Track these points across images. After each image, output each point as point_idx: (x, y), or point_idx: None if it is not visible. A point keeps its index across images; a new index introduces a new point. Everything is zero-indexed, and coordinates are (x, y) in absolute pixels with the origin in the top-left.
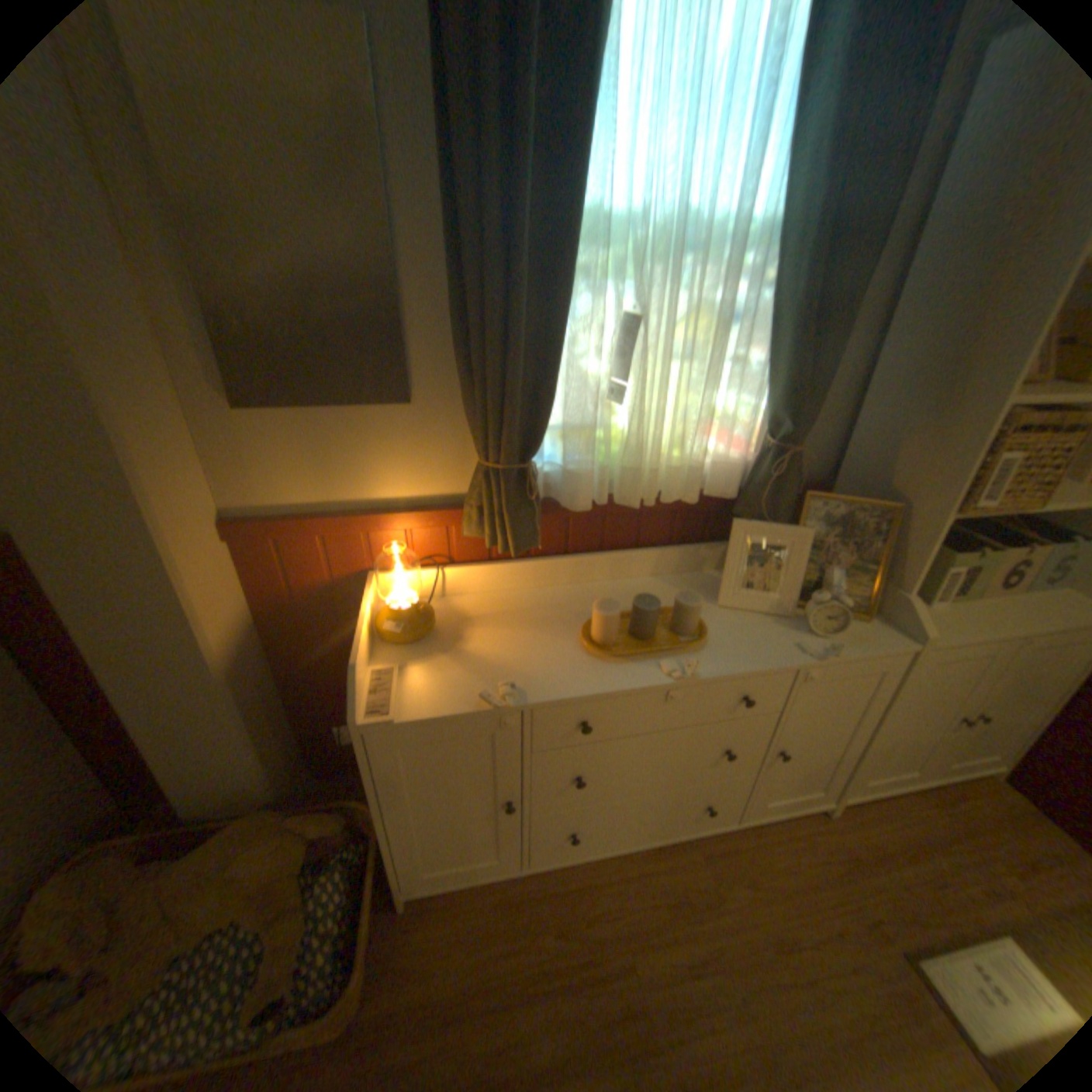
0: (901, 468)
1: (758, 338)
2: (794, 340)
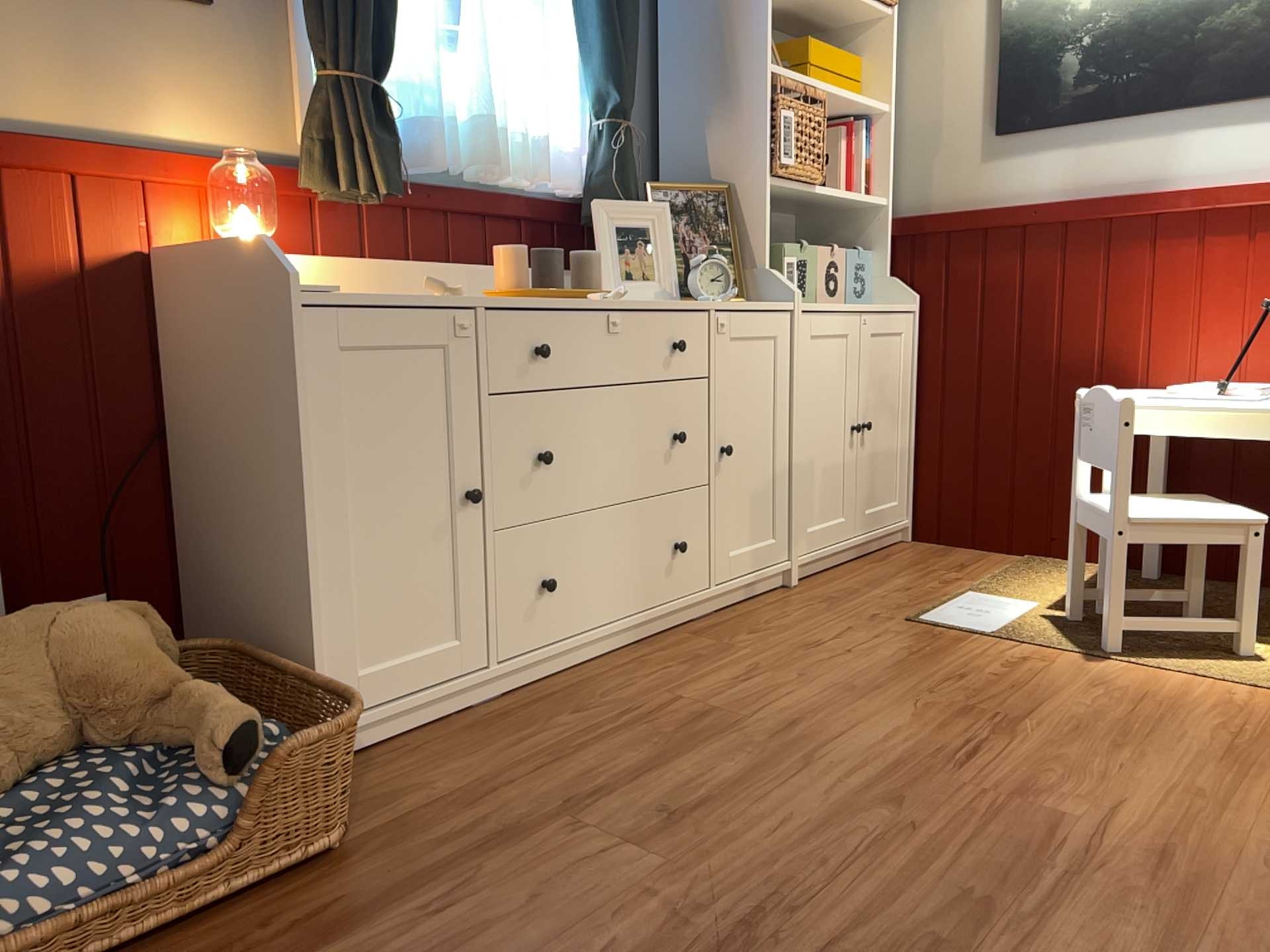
0: (713, 158)
1: (563, 16)
2: (600, 6)
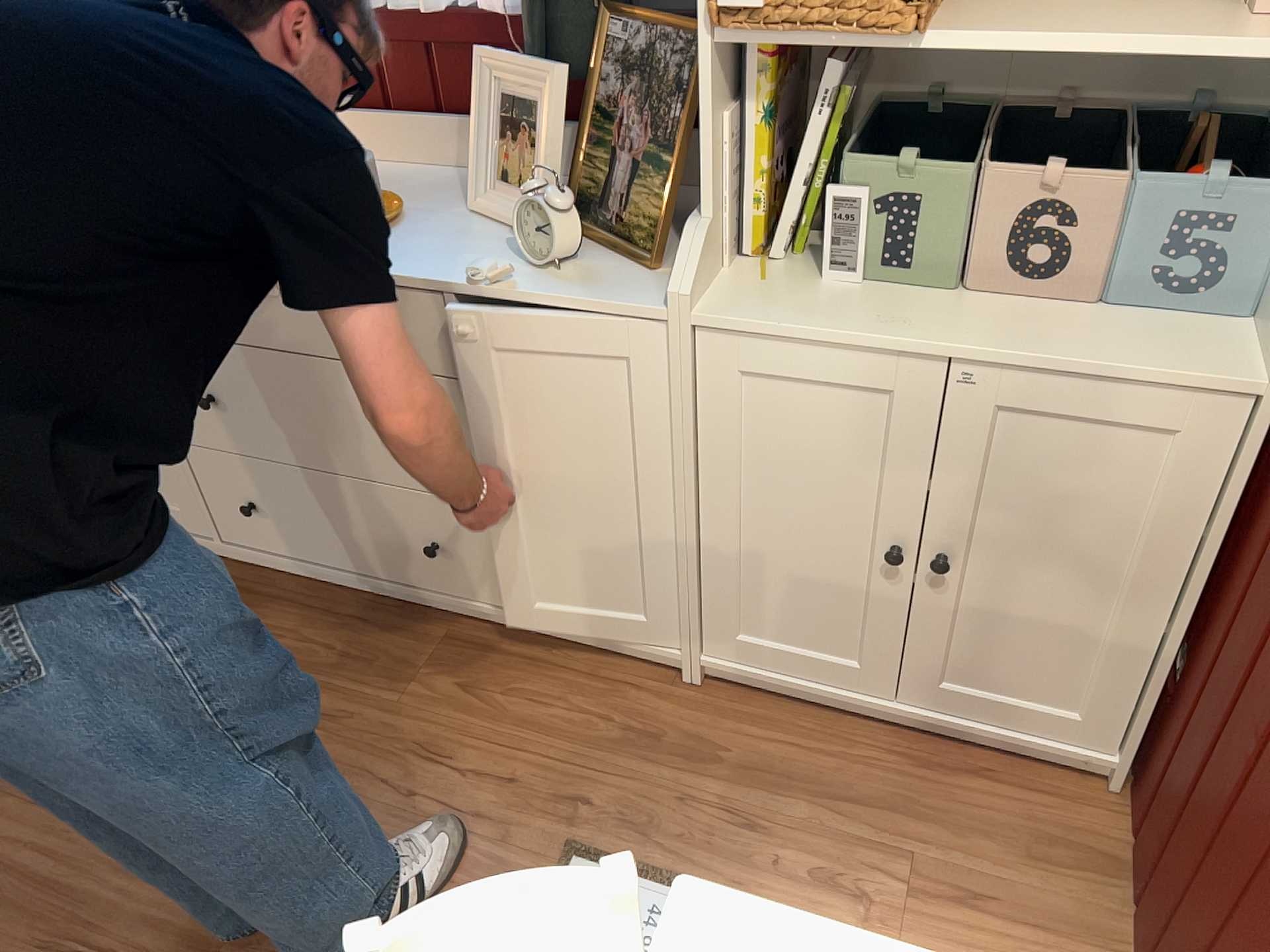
0: None
1: None
2: None
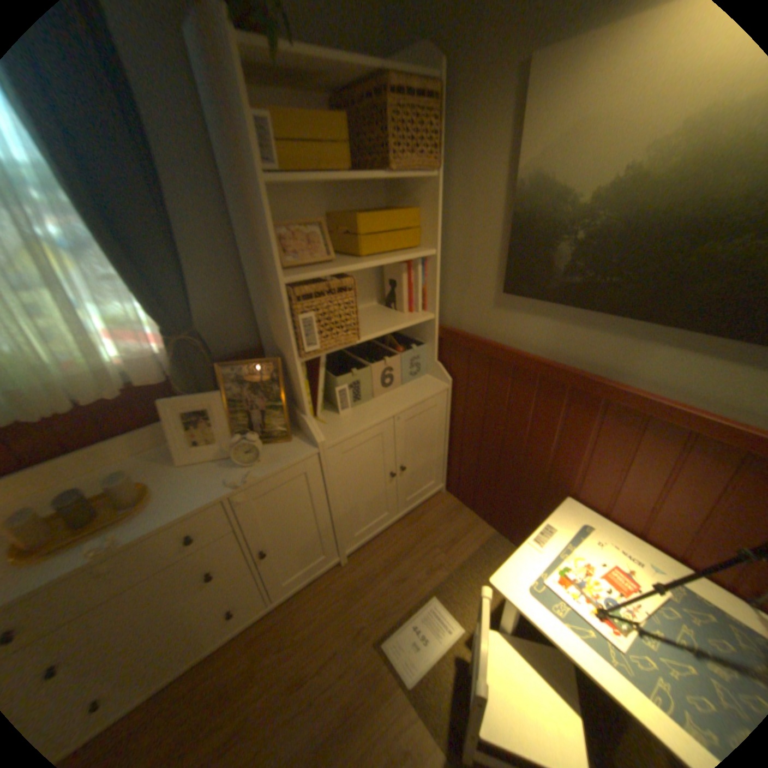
0: (275, 333)
1: (103, 261)
2: (112, 262)
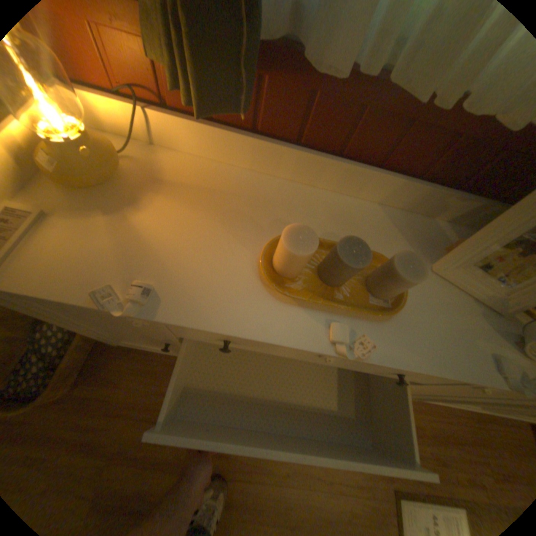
0: None
1: None
2: None
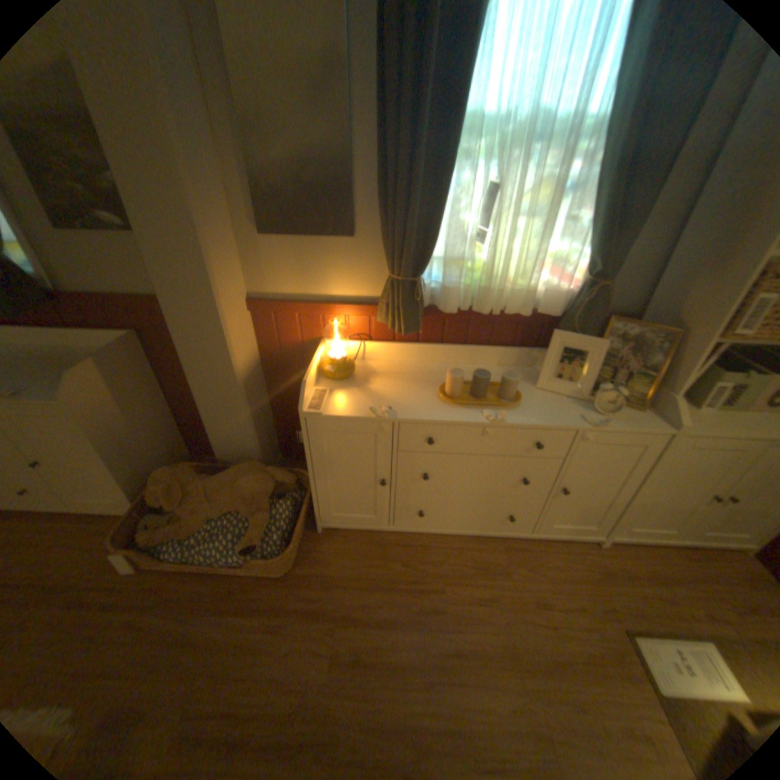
0: (688, 304)
1: (585, 203)
2: (607, 204)
